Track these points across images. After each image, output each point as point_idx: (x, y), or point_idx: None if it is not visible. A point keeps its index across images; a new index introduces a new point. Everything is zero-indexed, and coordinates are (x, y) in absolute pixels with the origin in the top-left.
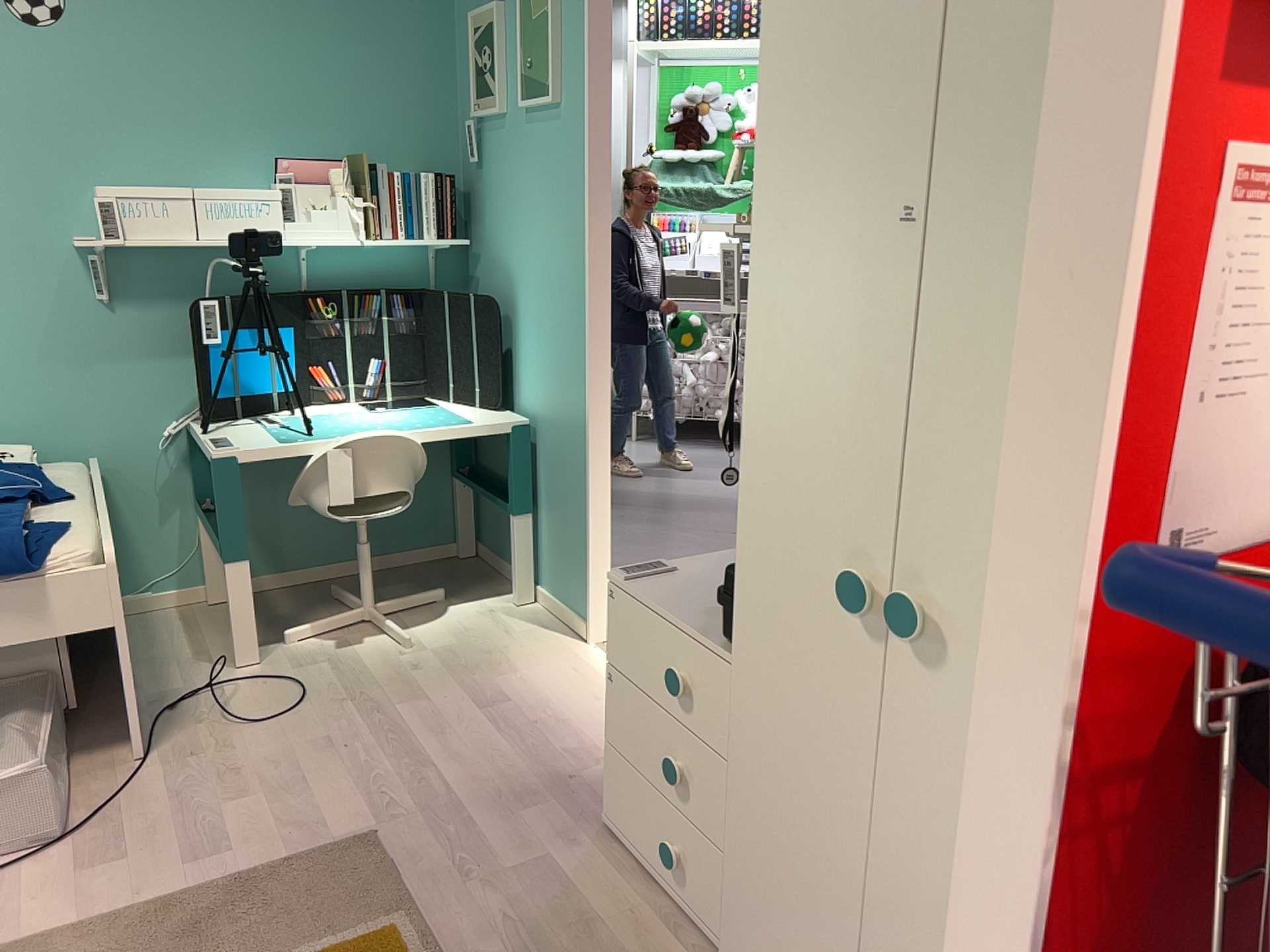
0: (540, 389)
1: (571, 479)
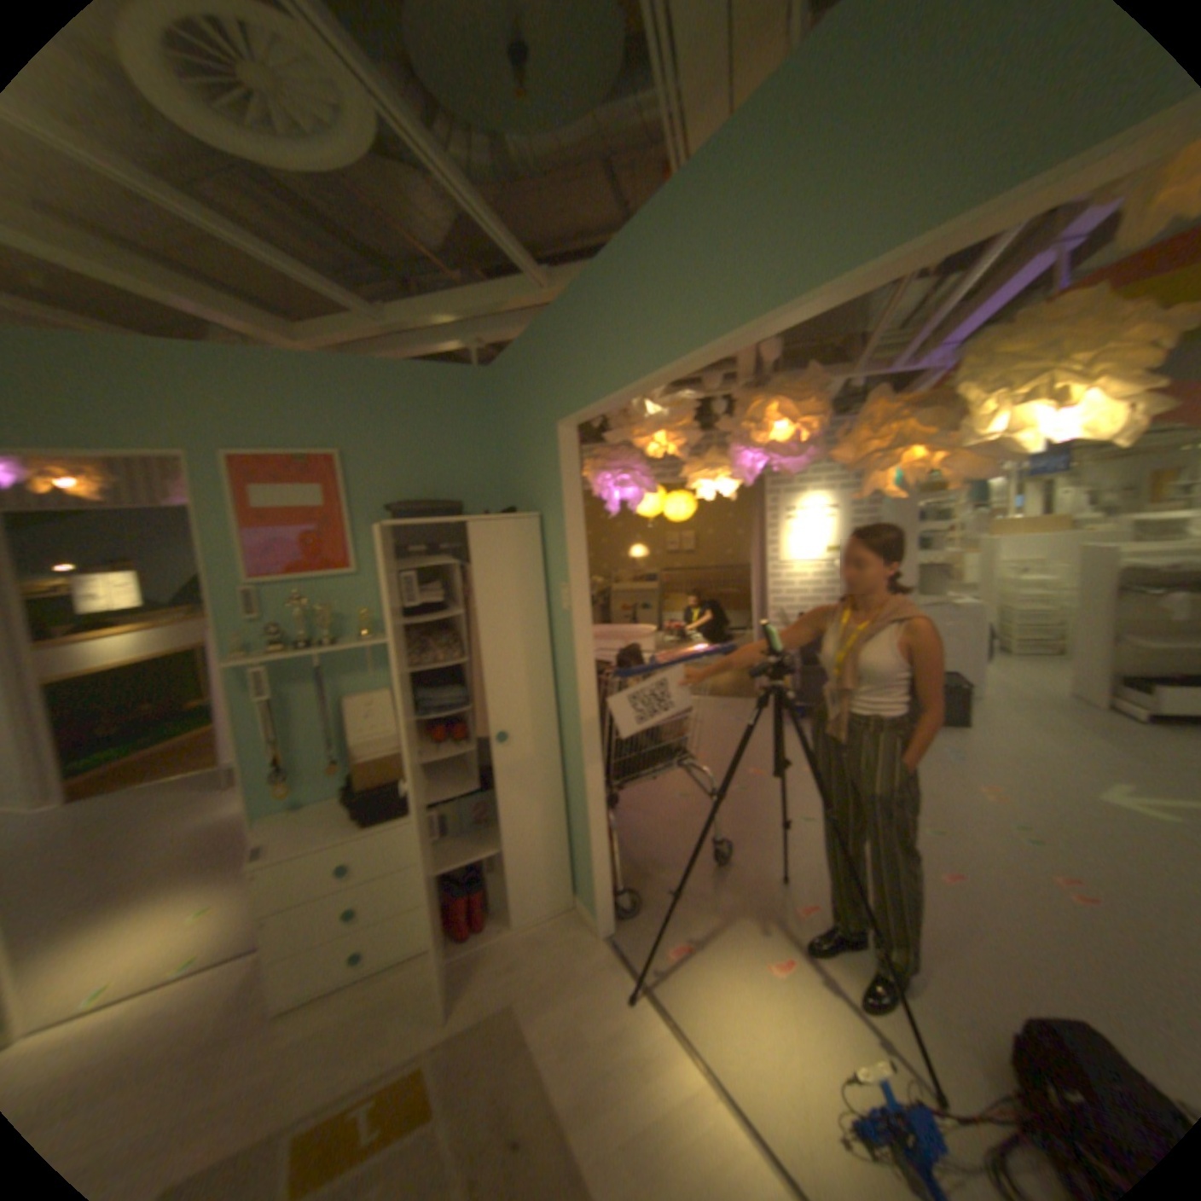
0: None
1: None
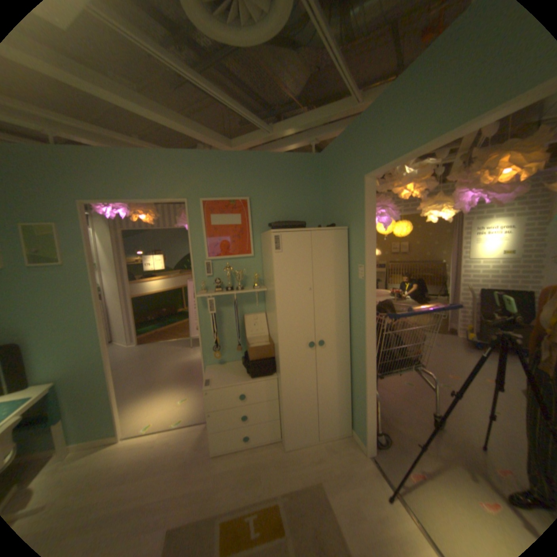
0: (58, 369)
1: (93, 392)
